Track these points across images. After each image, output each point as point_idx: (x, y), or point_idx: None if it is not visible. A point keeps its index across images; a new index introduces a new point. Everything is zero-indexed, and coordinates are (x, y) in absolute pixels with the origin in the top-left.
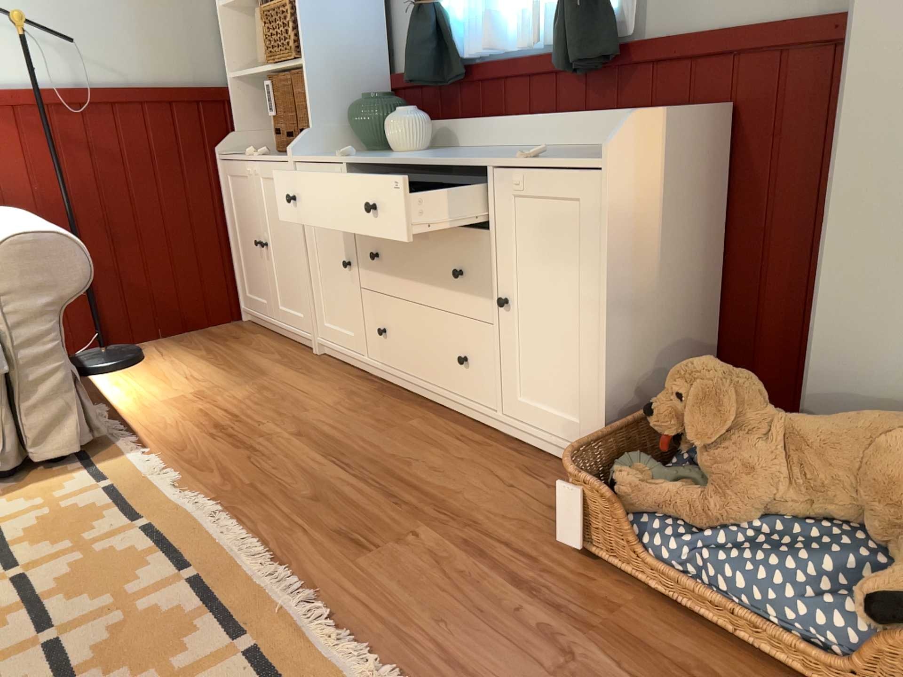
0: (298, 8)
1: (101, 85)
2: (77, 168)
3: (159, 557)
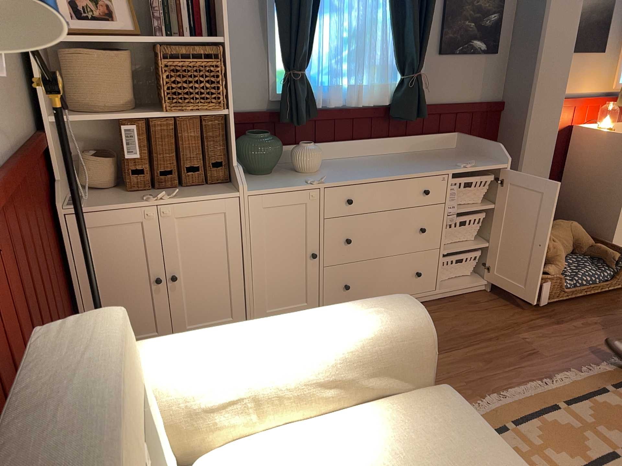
0: (228, 68)
1: (1, 154)
2: (21, 275)
3: (546, 417)
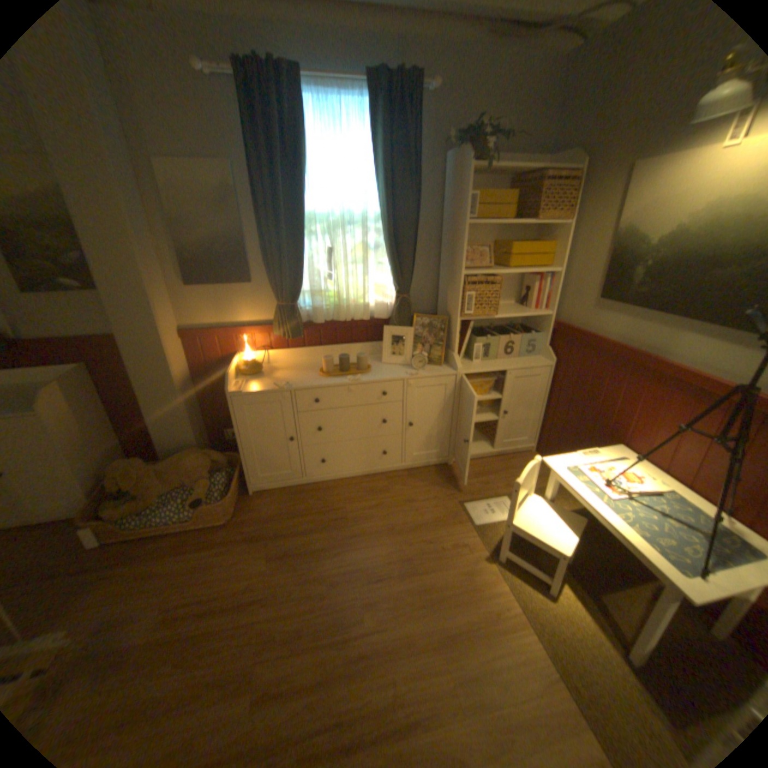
0: None
1: None
2: None
3: None
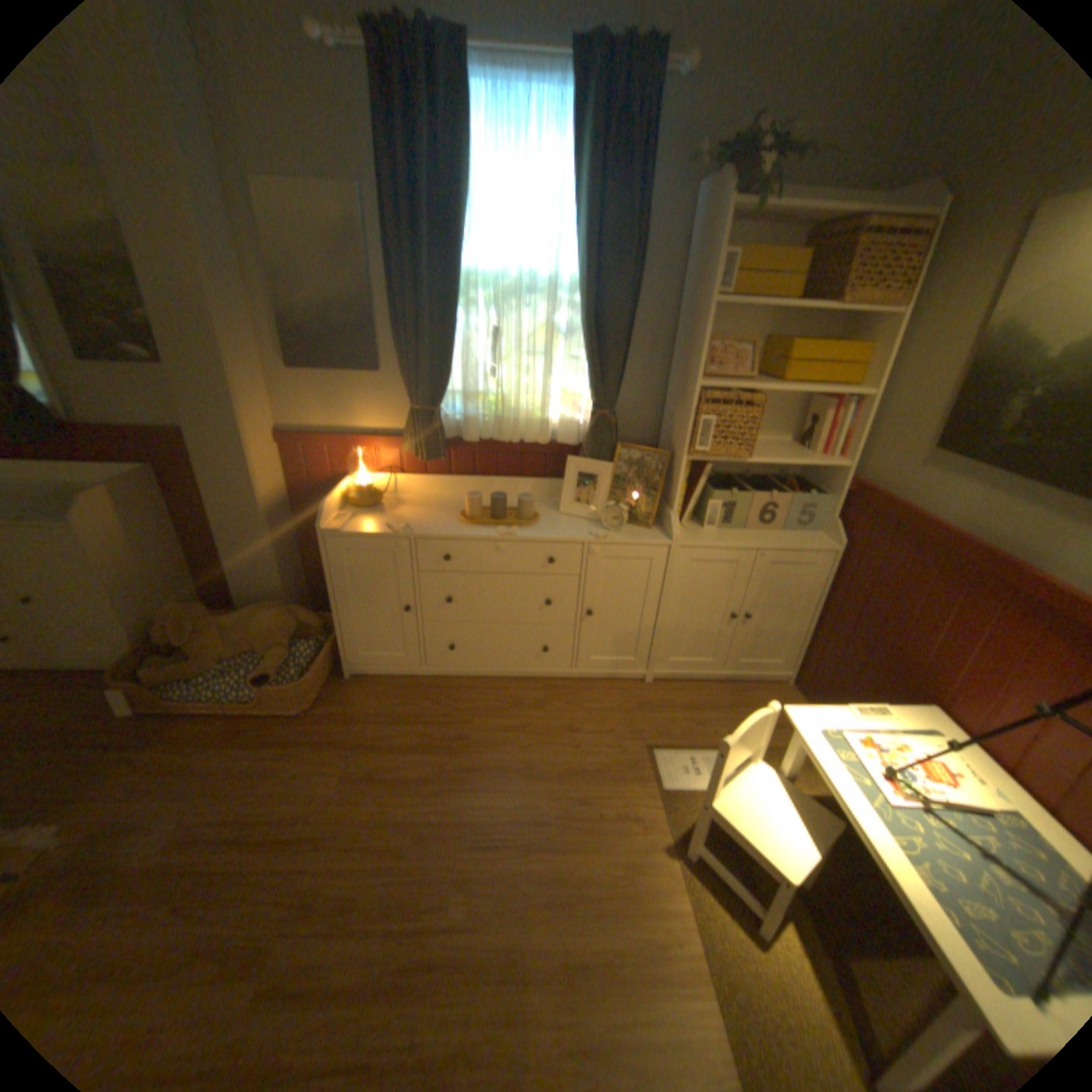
0: None
1: None
2: None
3: None
